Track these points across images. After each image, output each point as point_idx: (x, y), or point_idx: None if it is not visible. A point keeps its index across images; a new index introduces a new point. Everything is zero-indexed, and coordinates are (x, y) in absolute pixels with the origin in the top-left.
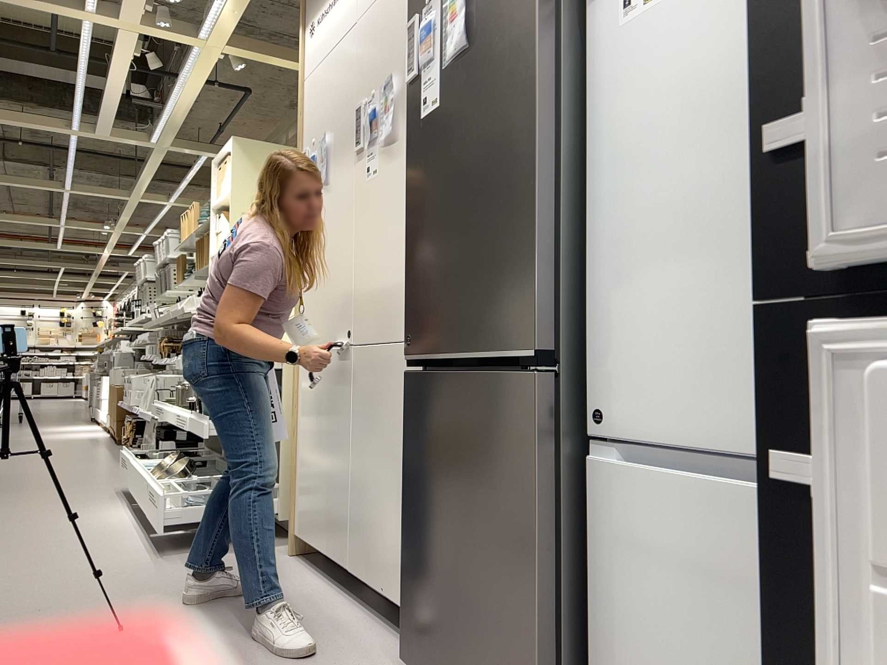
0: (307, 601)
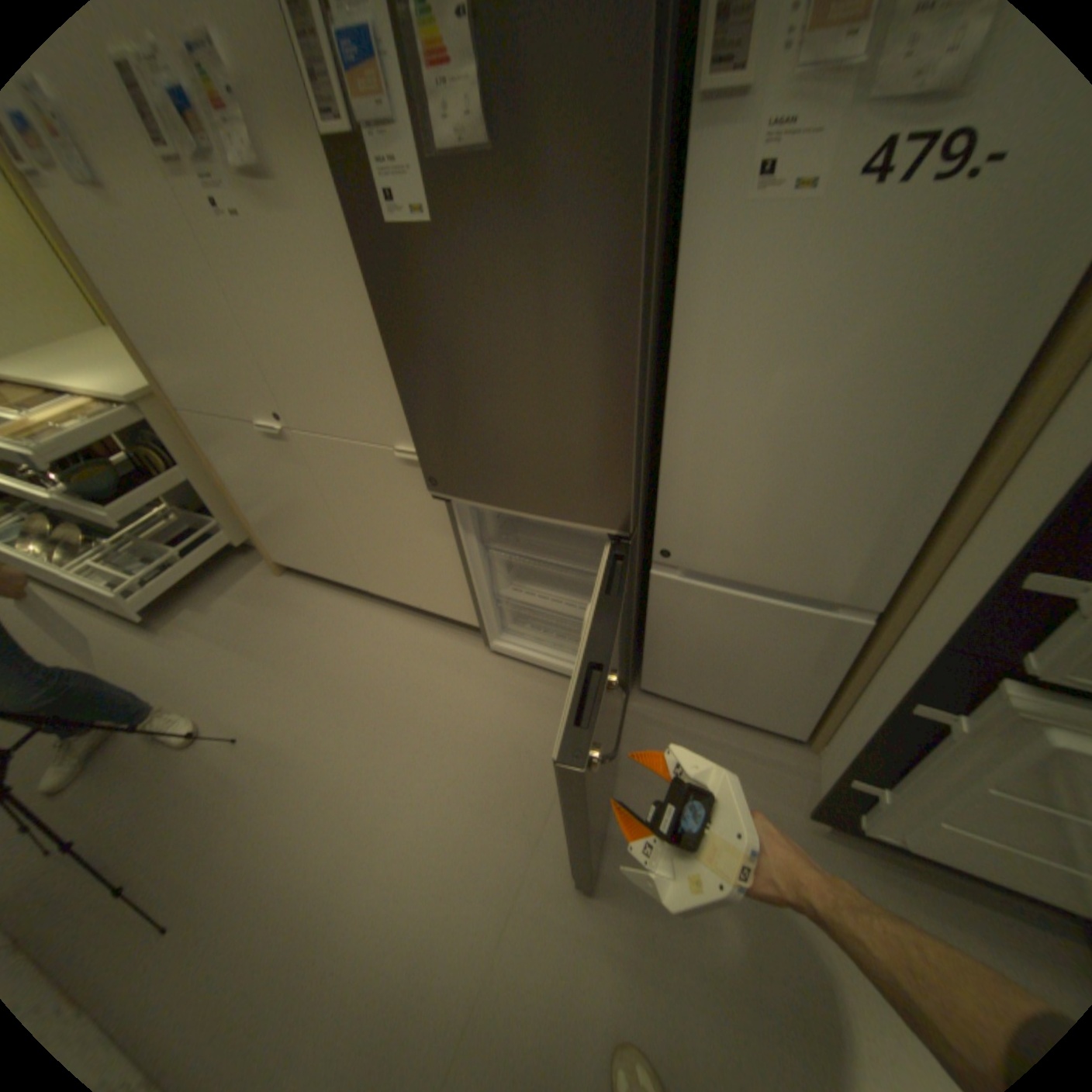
0: (347, 624)
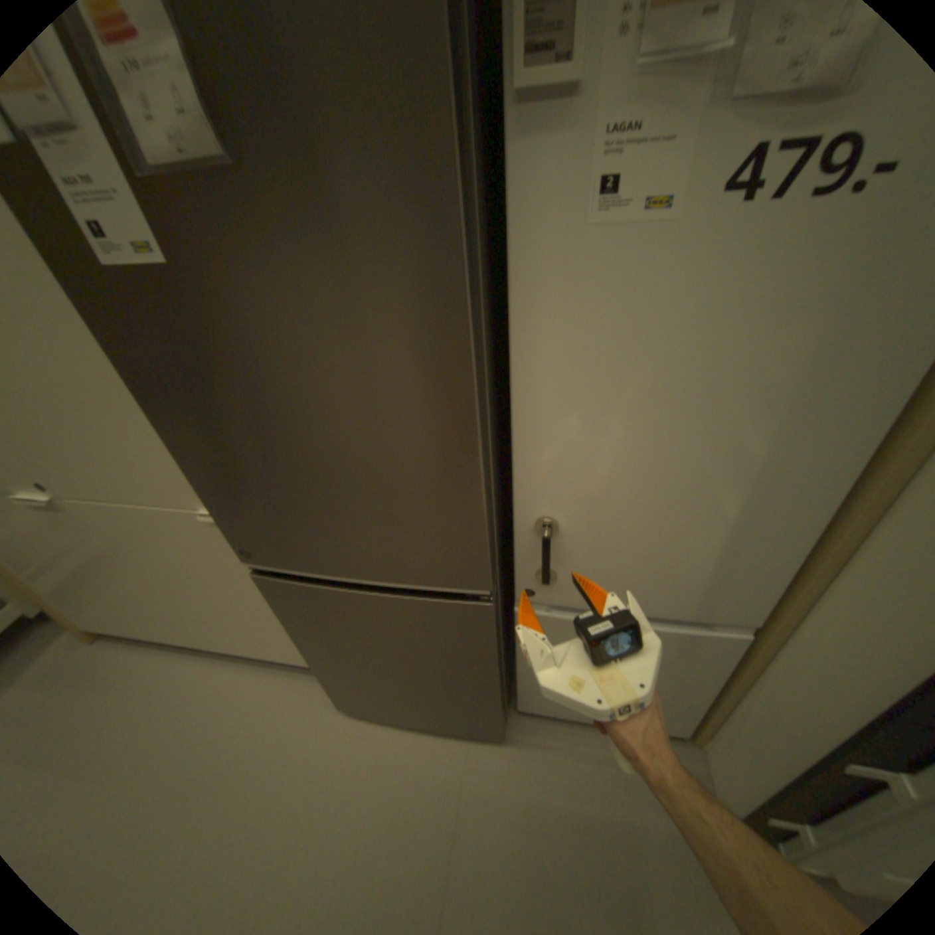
0: (178, 691)
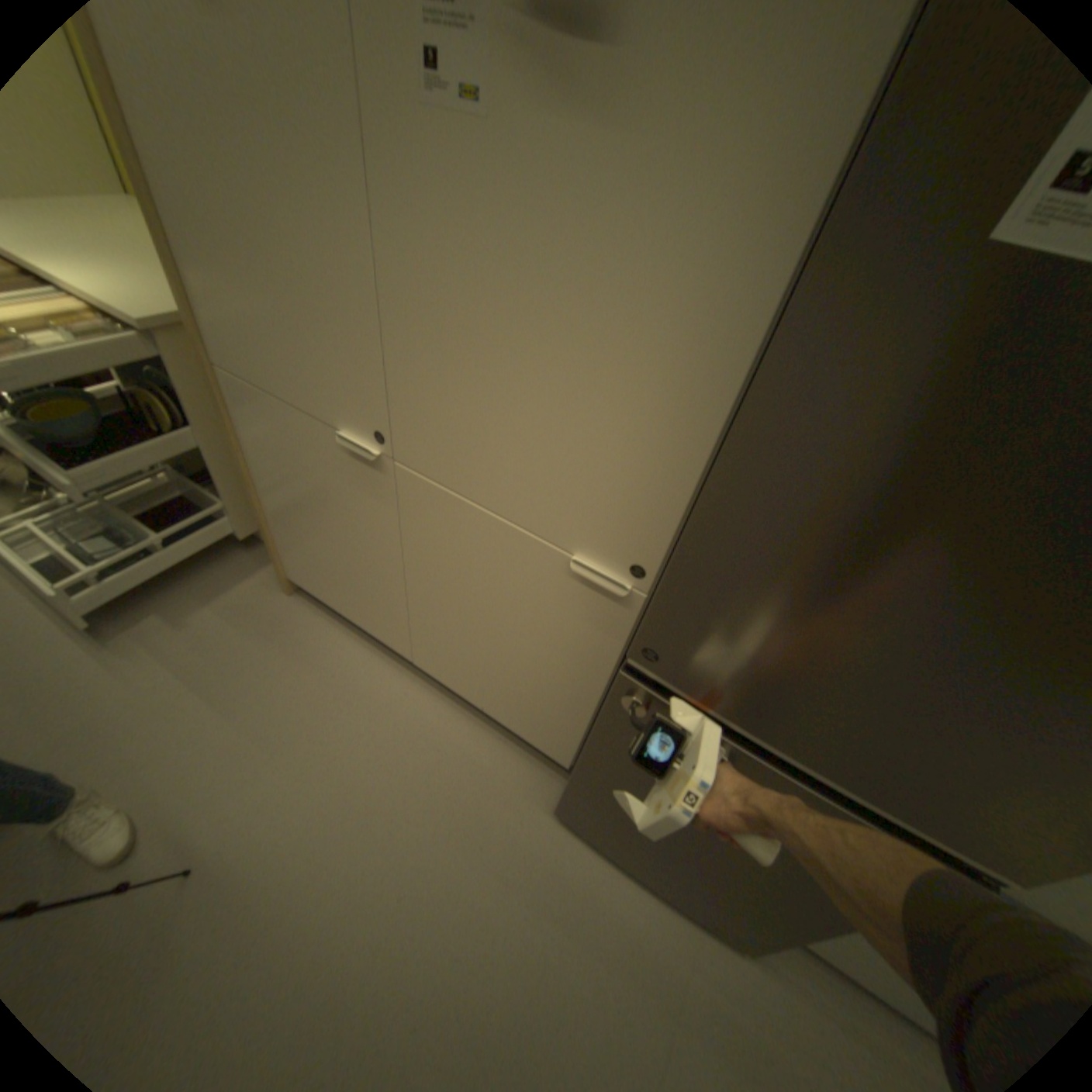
0: (374, 697)
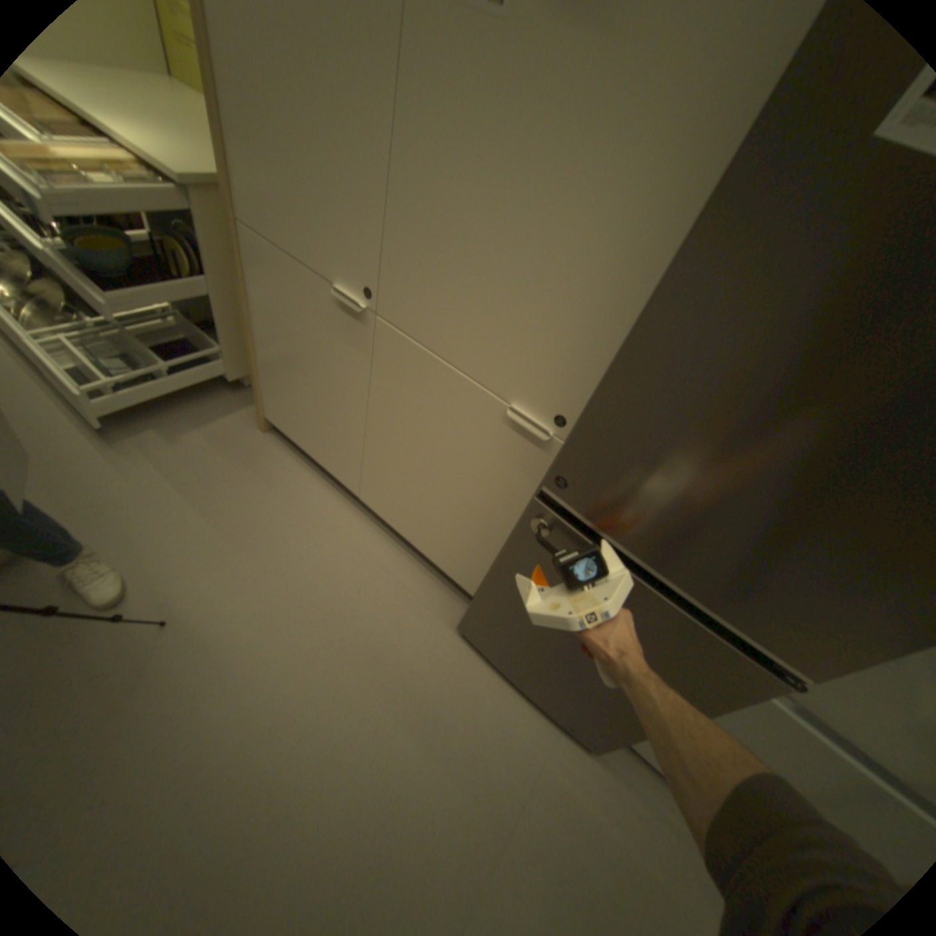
0: (325, 520)
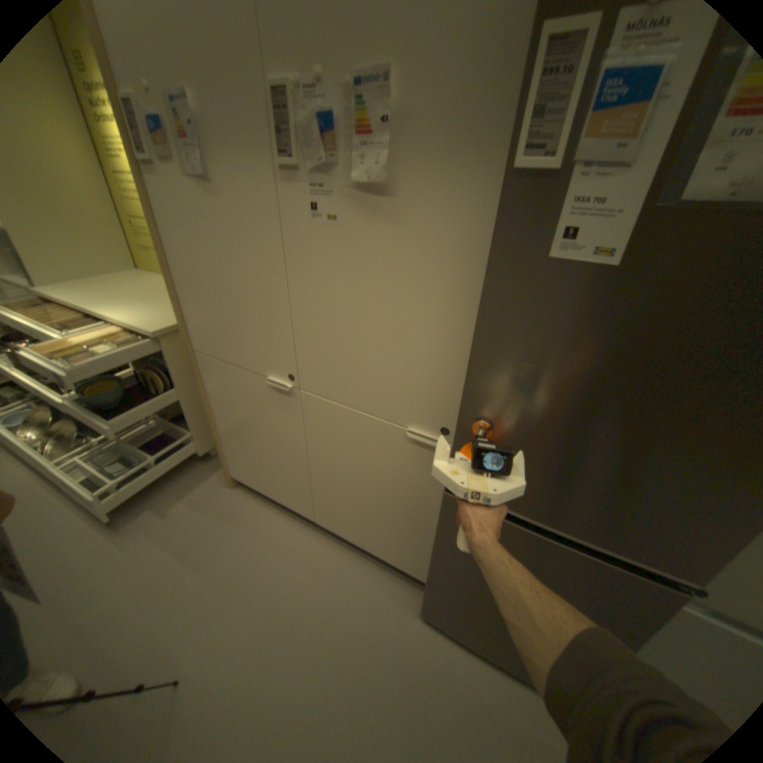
0: (291, 549)
